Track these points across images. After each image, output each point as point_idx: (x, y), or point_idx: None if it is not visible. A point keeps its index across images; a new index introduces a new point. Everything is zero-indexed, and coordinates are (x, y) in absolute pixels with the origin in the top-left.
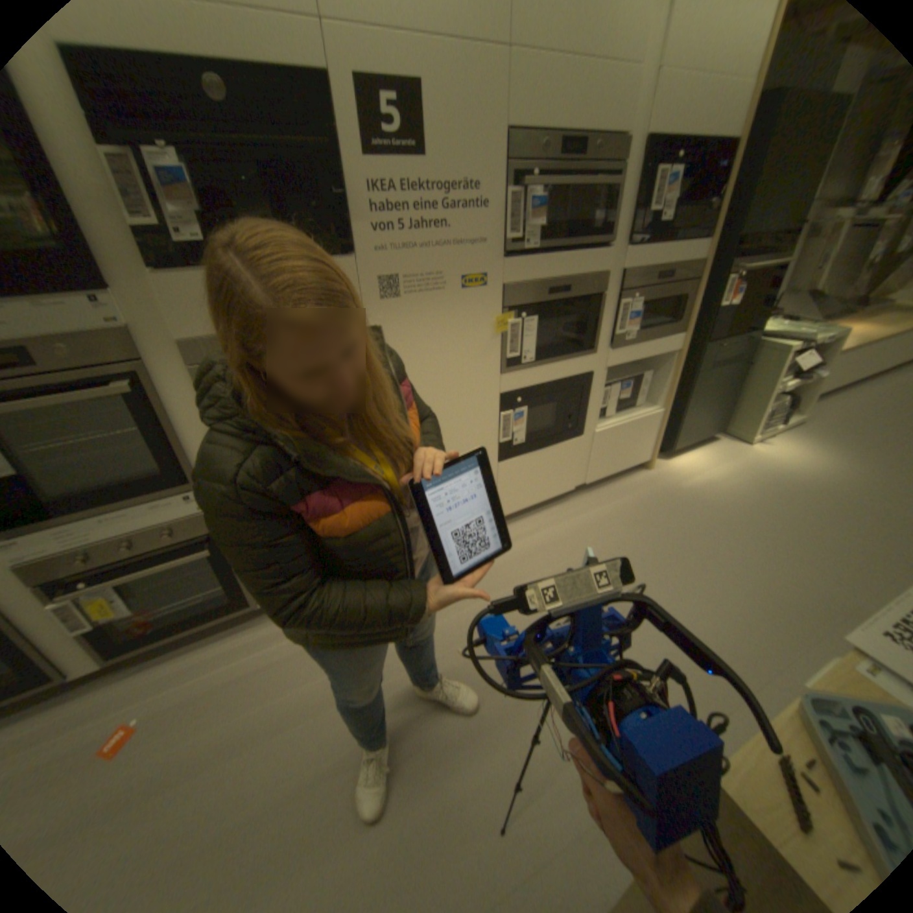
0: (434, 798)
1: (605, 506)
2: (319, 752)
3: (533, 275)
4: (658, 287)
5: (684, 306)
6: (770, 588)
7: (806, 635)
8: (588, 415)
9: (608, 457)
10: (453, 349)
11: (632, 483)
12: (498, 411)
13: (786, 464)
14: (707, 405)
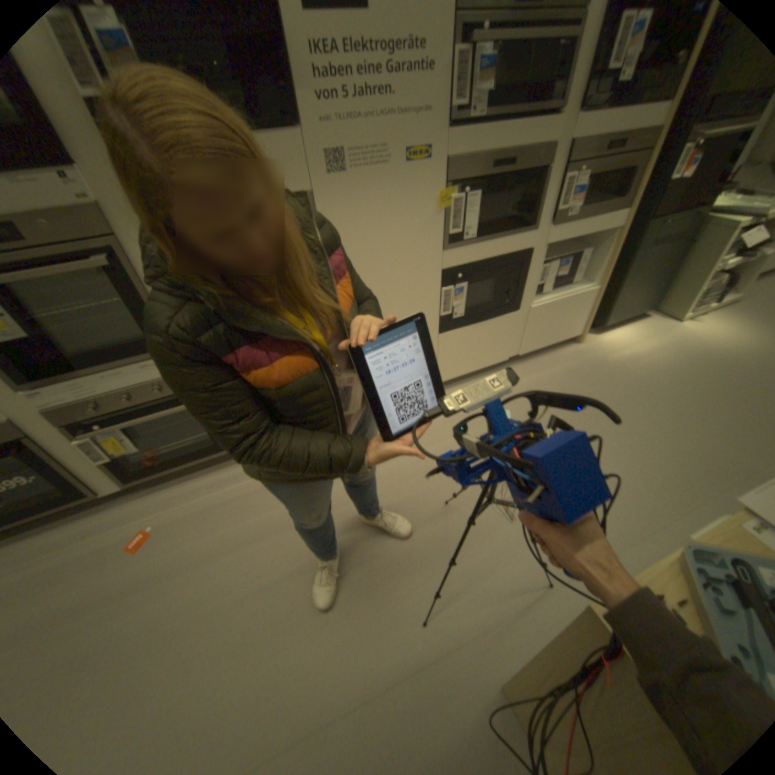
0: (373, 597)
1: (534, 375)
2: (285, 559)
3: (478, 146)
4: (607, 158)
5: (632, 179)
6: (677, 450)
7: (704, 491)
8: (525, 291)
9: (541, 331)
10: (397, 224)
11: (562, 355)
12: (440, 286)
13: (713, 340)
14: (643, 283)
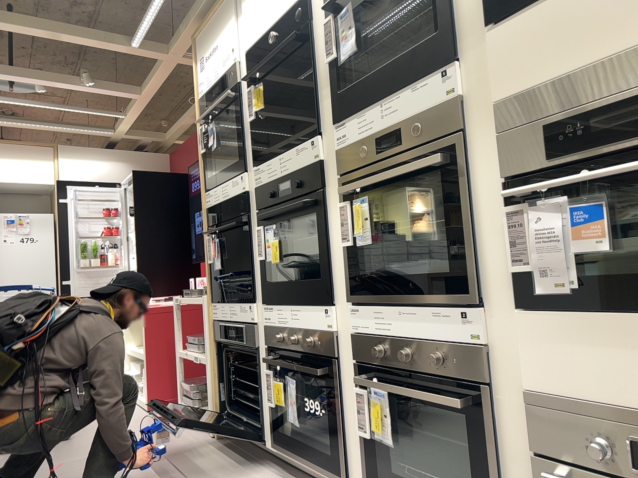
0: None
1: None
2: None
3: None
4: None
5: None
6: None
7: None
8: None
9: None
10: None
11: None
12: None
13: None
14: None
